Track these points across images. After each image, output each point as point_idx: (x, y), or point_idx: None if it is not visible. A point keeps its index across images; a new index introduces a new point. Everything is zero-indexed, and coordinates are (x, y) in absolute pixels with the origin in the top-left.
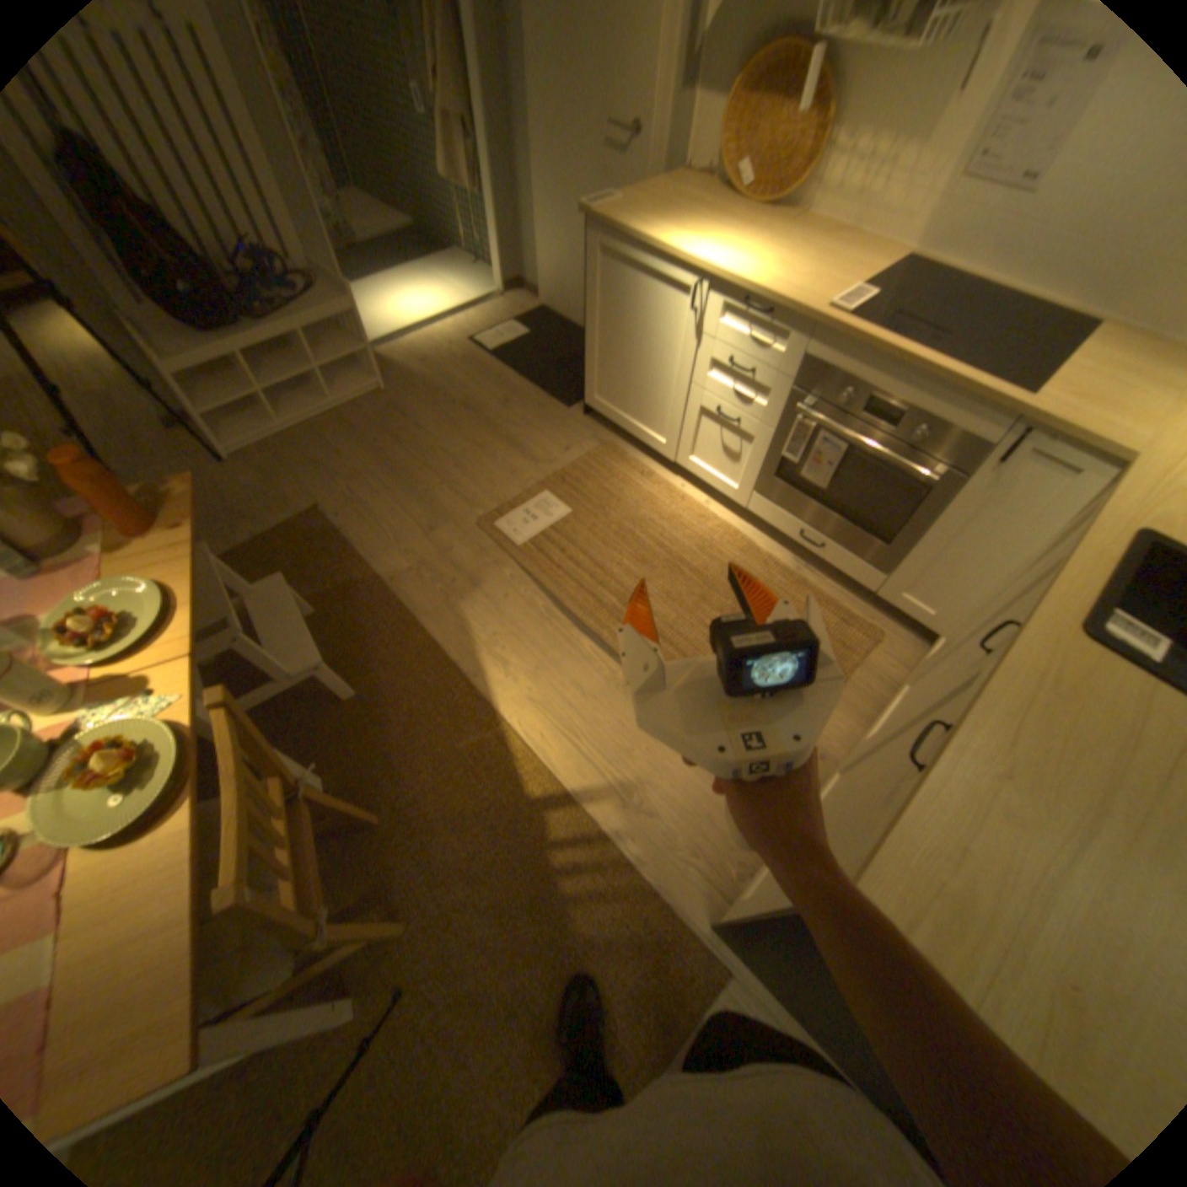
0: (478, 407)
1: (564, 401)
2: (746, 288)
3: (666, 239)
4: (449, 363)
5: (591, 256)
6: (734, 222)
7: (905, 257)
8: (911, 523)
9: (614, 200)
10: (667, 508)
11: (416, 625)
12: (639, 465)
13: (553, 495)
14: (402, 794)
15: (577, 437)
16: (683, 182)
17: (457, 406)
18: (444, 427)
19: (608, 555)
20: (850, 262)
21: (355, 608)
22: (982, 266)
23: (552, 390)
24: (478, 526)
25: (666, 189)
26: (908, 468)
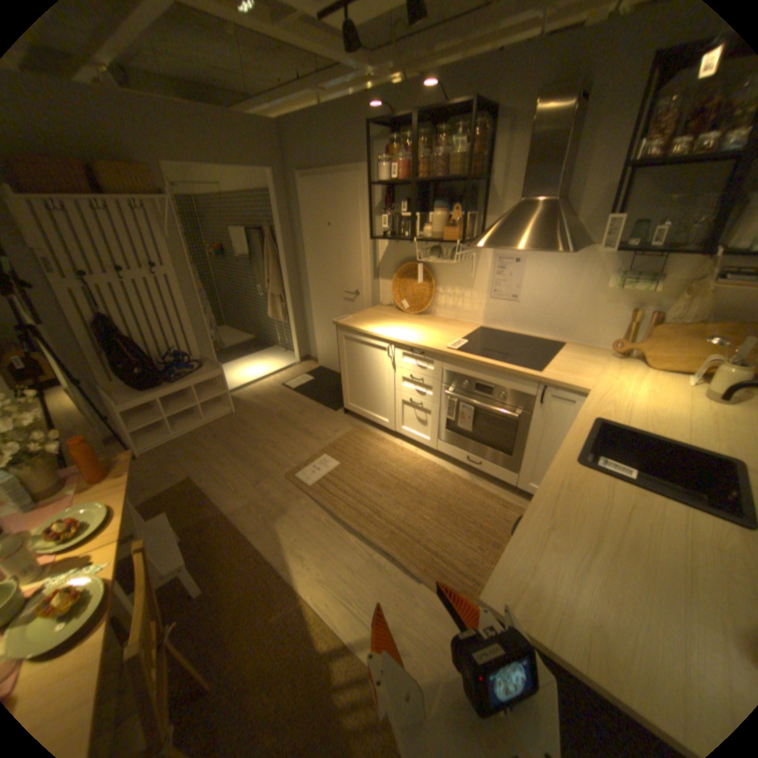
0: (286, 417)
1: (333, 408)
2: (409, 345)
3: (371, 331)
4: (270, 397)
5: (340, 341)
6: (402, 322)
7: (477, 328)
8: (517, 442)
9: (347, 319)
10: (393, 456)
11: (244, 542)
12: (375, 435)
13: (328, 456)
14: (228, 665)
15: (341, 425)
16: (378, 310)
17: (274, 417)
18: (266, 428)
19: (362, 485)
20: (453, 332)
21: (206, 537)
22: (510, 328)
23: (326, 404)
24: (285, 478)
25: (371, 313)
26: (505, 414)
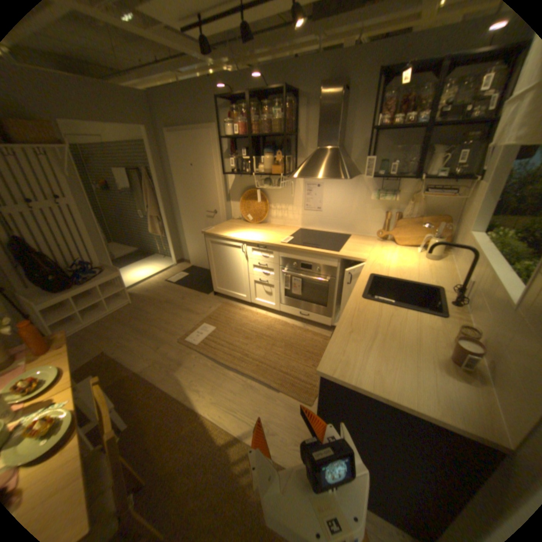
0: (172, 302)
1: (206, 293)
2: (256, 243)
3: (230, 235)
4: (158, 290)
5: (207, 245)
6: (249, 229)
7: (298, 229)
8: (329, 297)
9: (212, 229)
10: (252, 318)
11: (154, 388)
12: (238, 307)
13: (207, 324)
14: (155, 466)
15: (213, 303)
16: (232, 222)
17: (163, 303)
18: (158, 311)
19: (233, 339)
20: (284, 233)
21: (124, 389)
22: (318, 228)
23: (201, 290)
24: (178, 343)
25: (227, 225)
26: (320, 281)
